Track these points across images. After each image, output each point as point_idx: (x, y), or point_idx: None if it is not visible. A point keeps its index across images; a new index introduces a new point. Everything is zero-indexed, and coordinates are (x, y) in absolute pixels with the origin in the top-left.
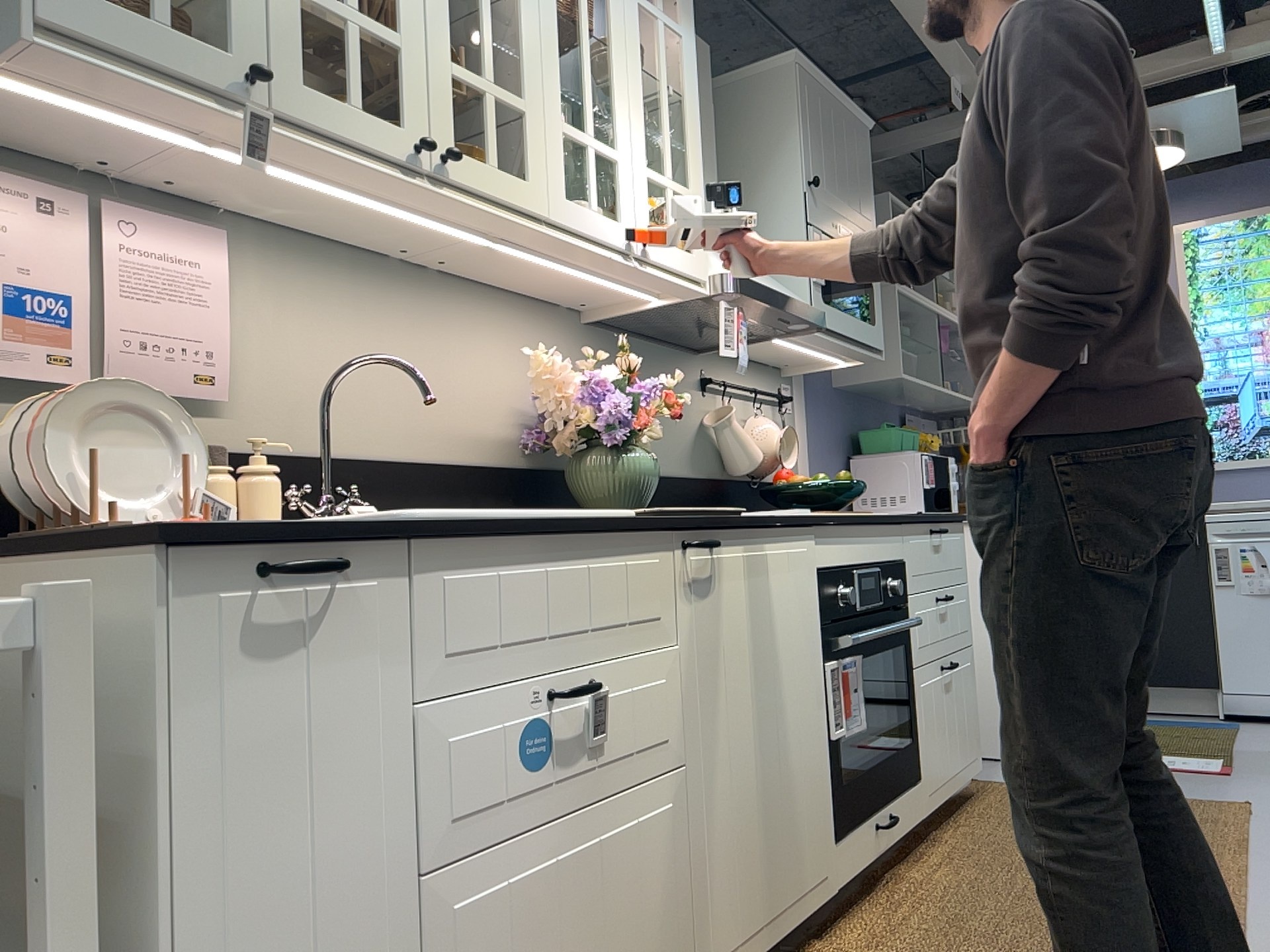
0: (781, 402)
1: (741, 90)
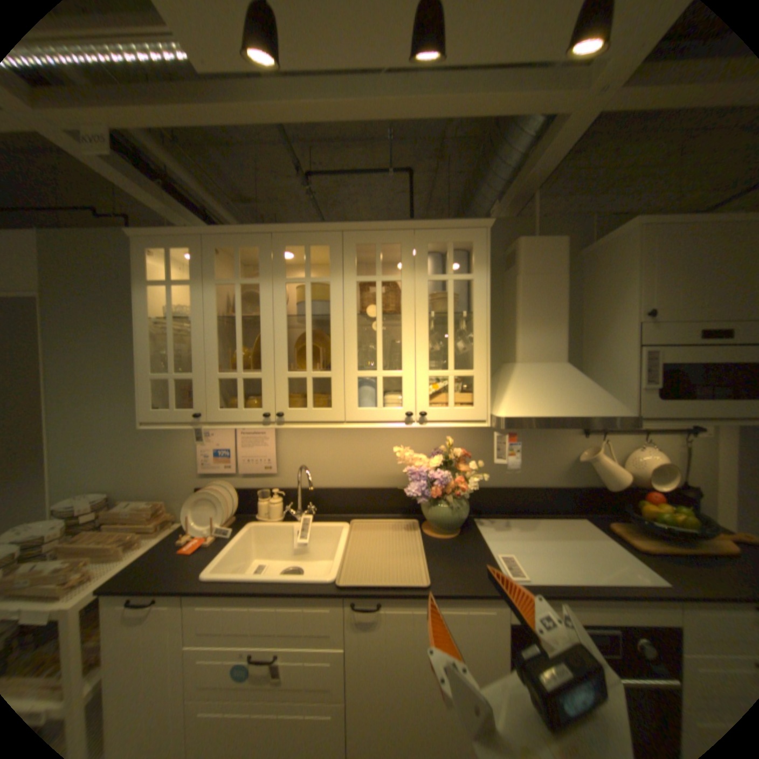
0: (690, 431)
1: (609, 246)
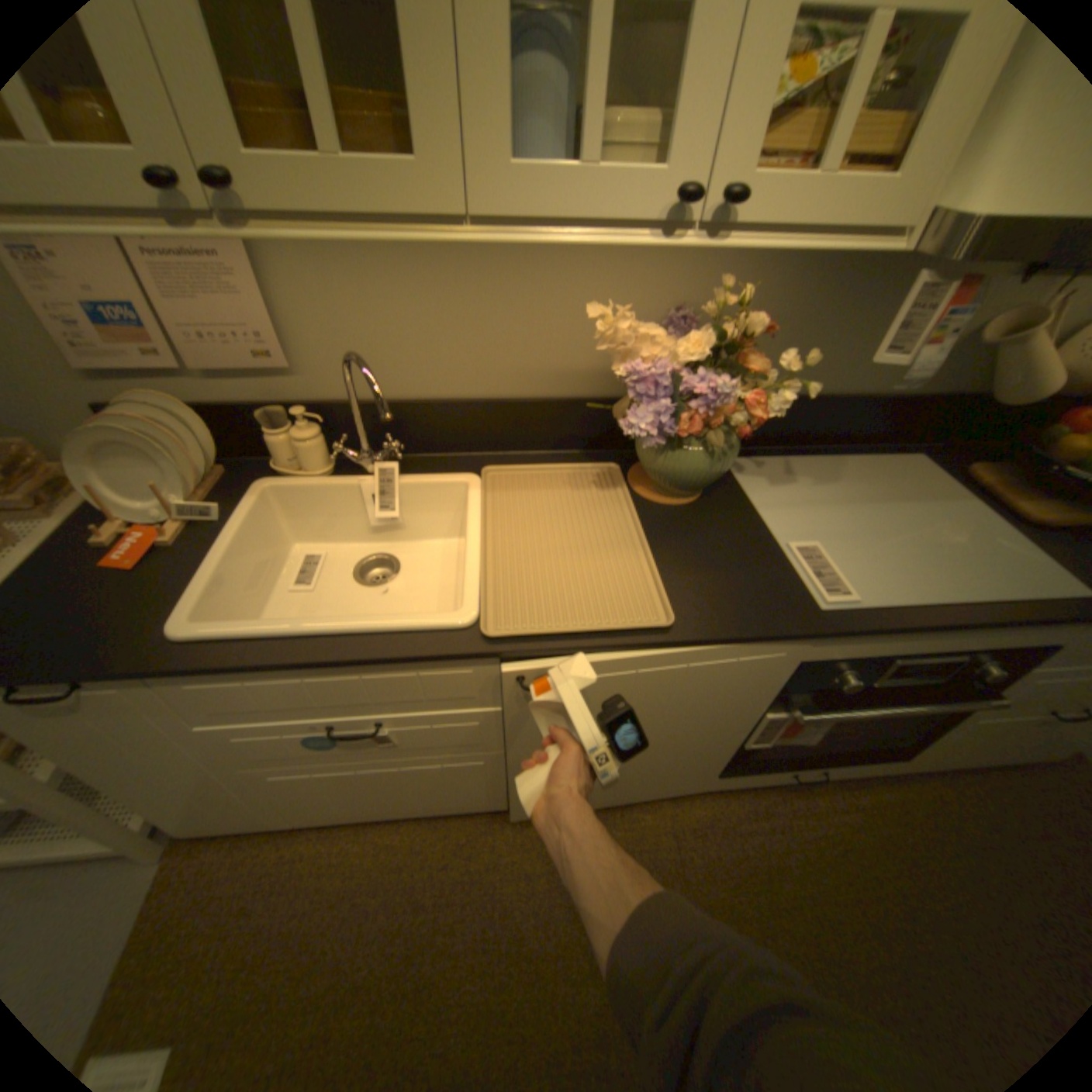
0: None
1: None
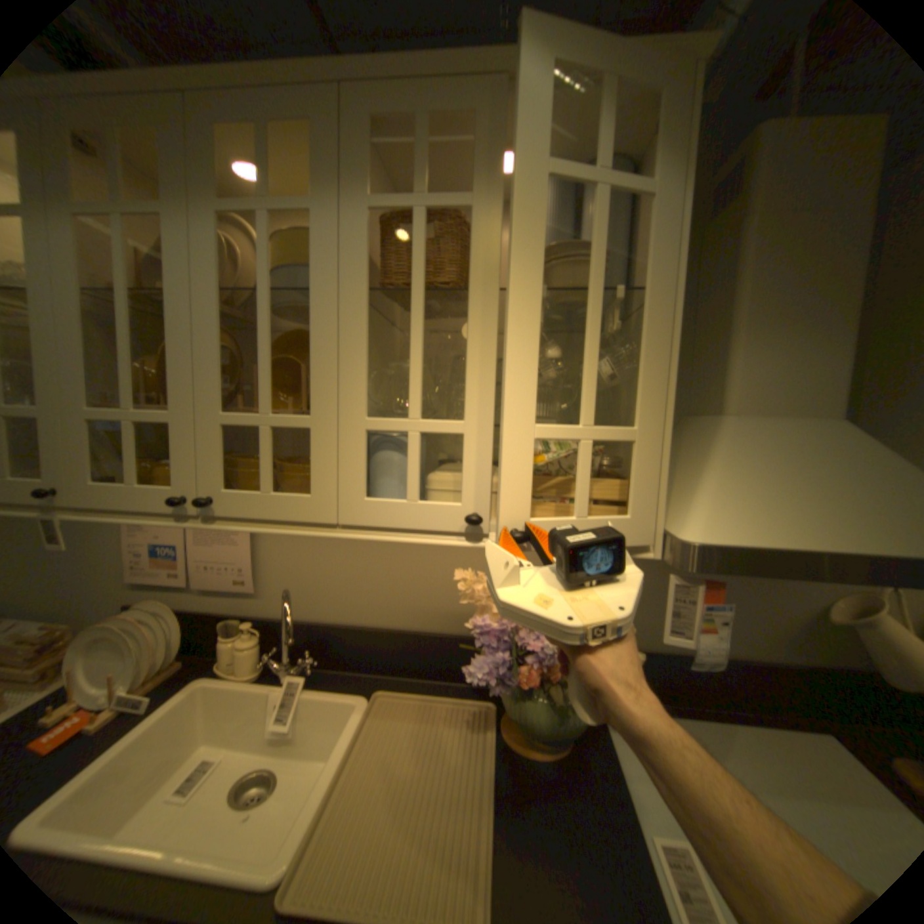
0: None
1: None
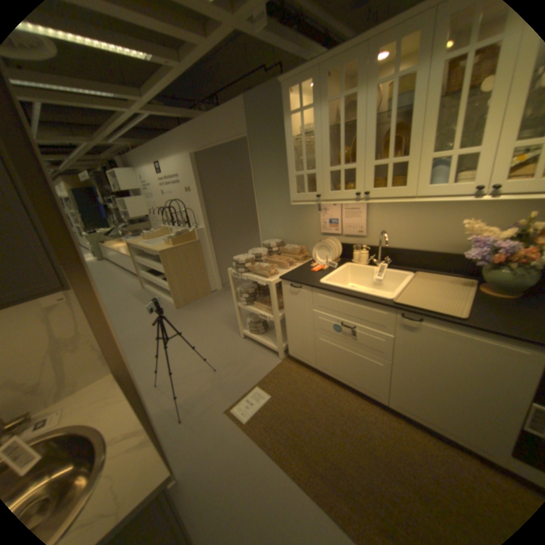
0: None
1: None
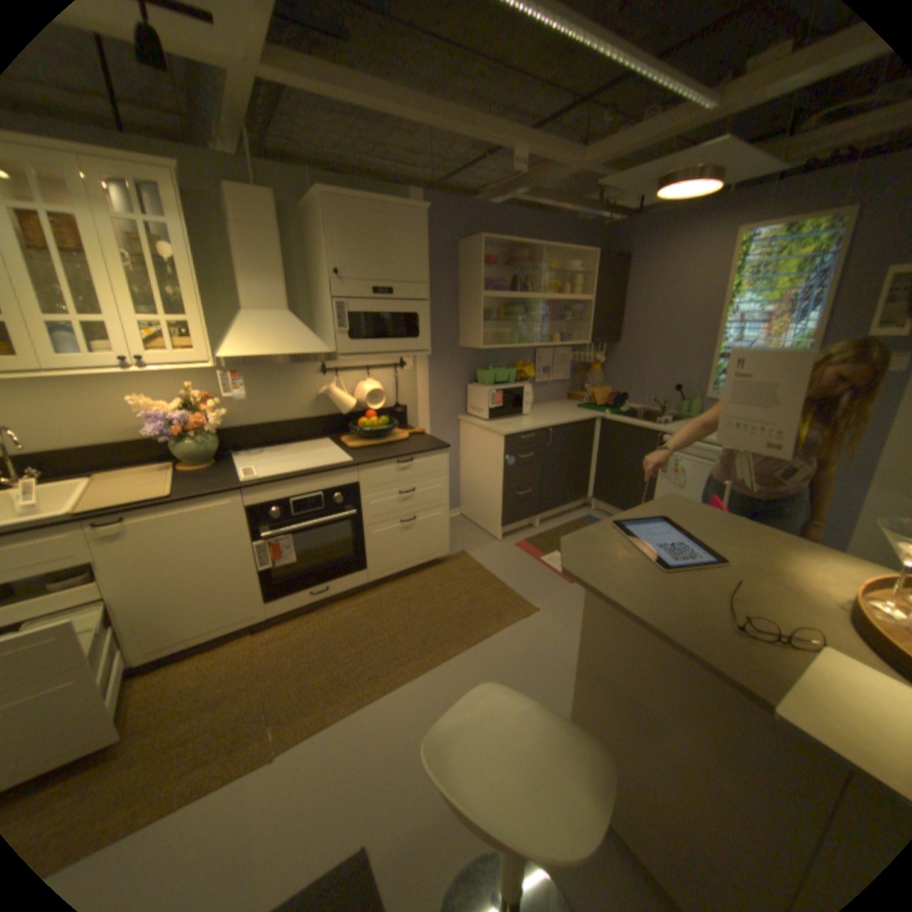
0: (398, 366)
1: (311, 206)
